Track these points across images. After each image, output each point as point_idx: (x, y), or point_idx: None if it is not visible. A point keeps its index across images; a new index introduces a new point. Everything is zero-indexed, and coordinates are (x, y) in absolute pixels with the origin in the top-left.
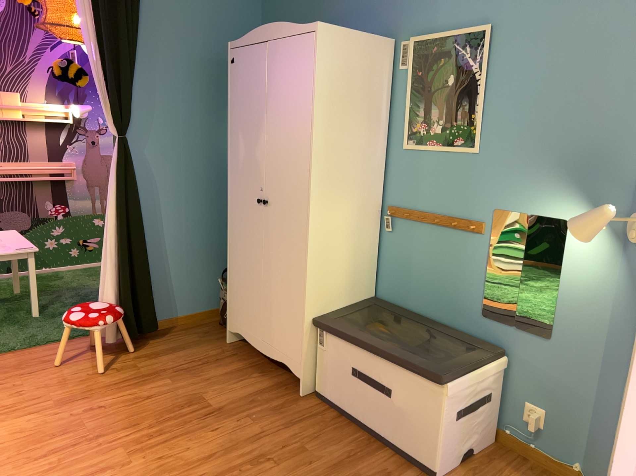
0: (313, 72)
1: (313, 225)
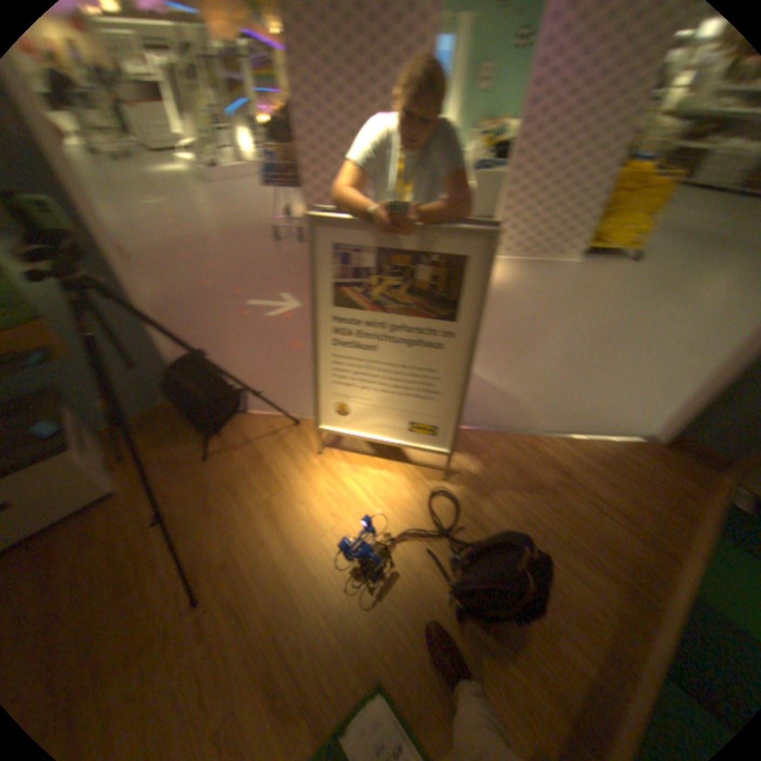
0: None
1: None
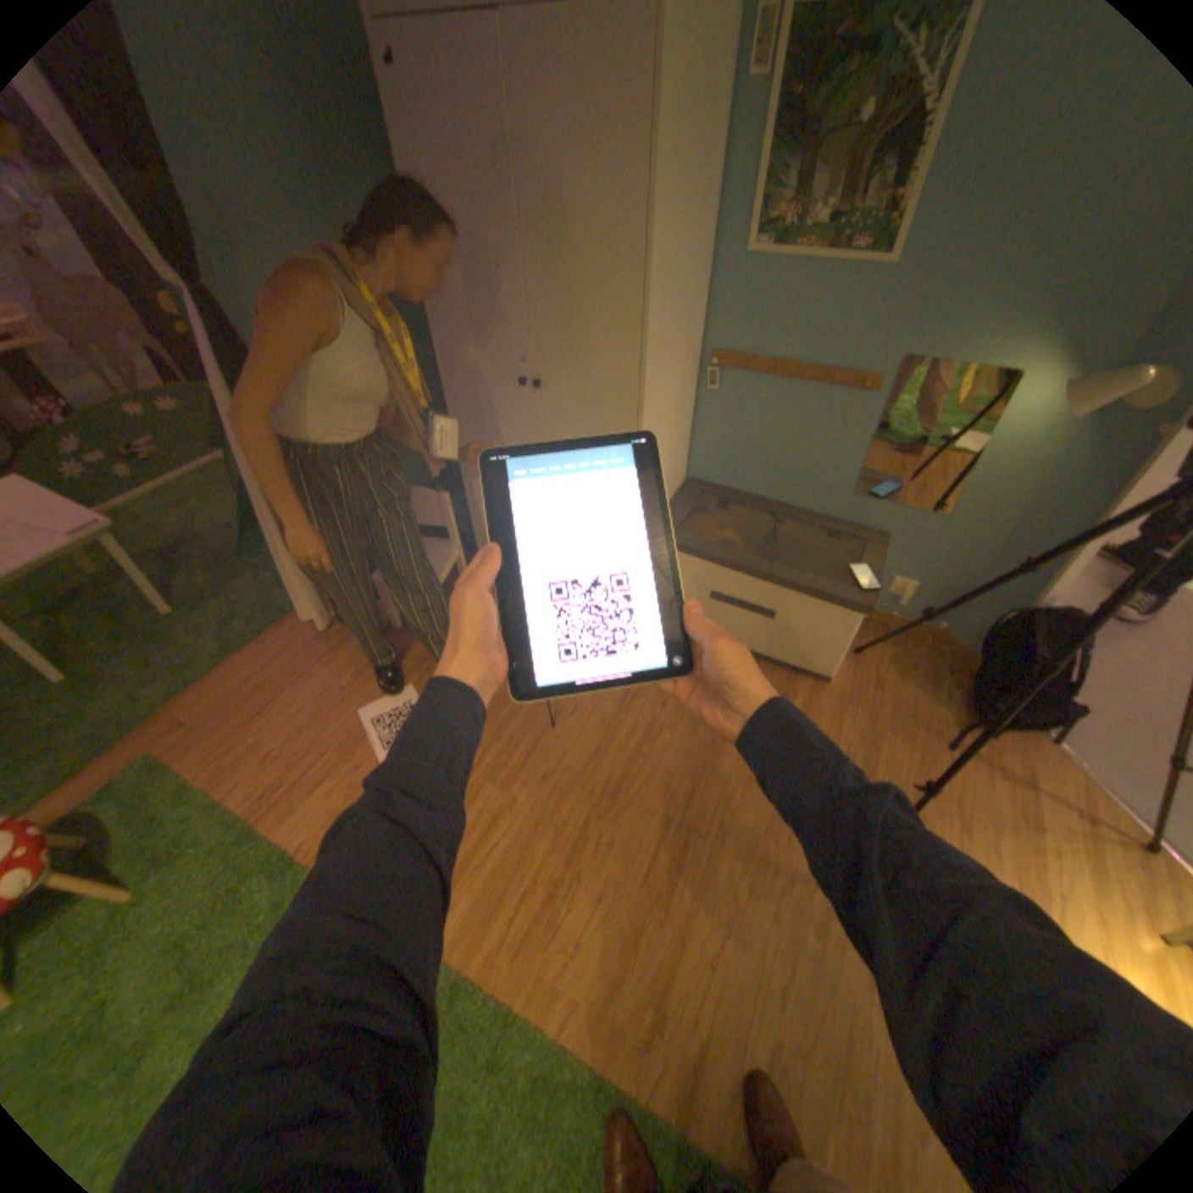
0: (651, 119)
1: (645, 424)
